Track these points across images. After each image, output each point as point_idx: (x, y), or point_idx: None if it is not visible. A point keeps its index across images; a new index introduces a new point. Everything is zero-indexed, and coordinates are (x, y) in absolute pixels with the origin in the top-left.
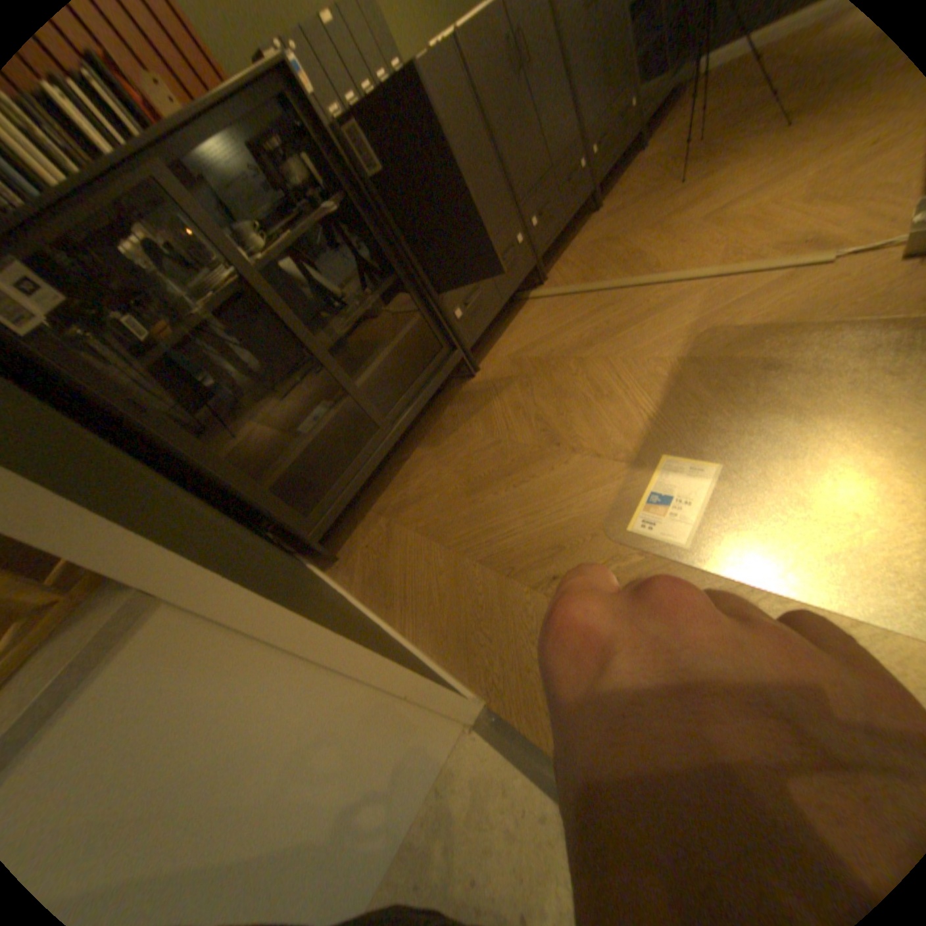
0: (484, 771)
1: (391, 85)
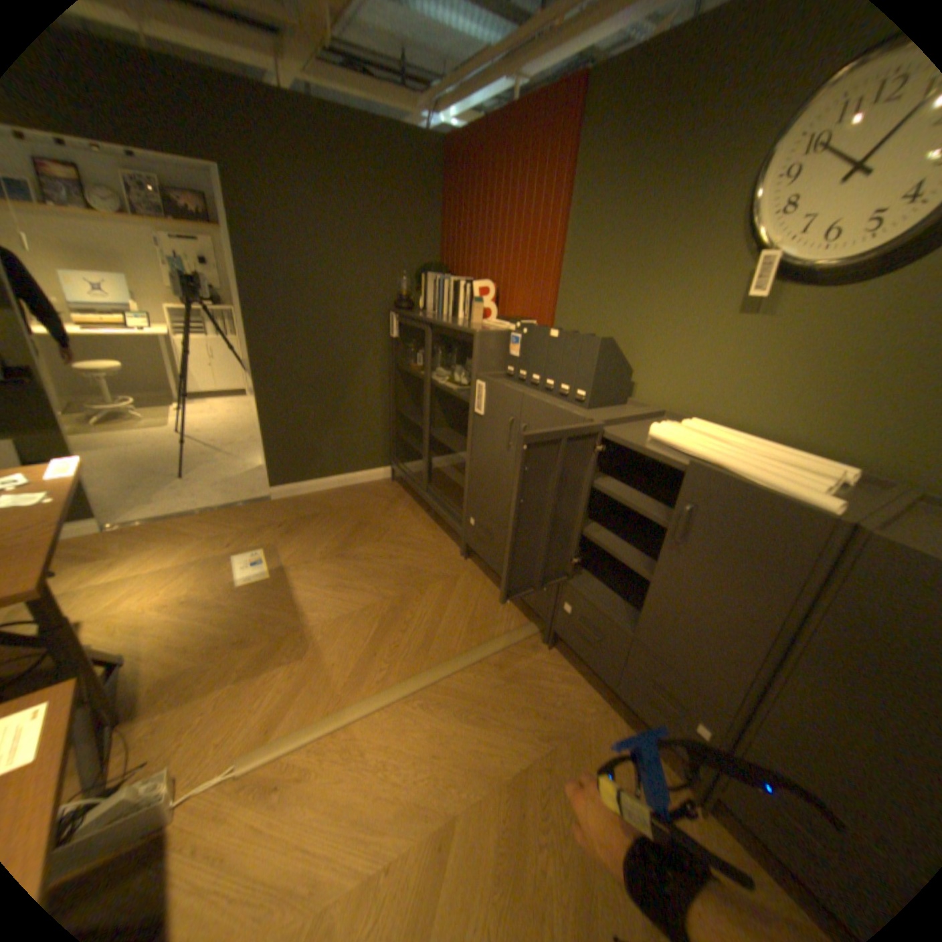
0: (258, 495)
1: (514, 394)
